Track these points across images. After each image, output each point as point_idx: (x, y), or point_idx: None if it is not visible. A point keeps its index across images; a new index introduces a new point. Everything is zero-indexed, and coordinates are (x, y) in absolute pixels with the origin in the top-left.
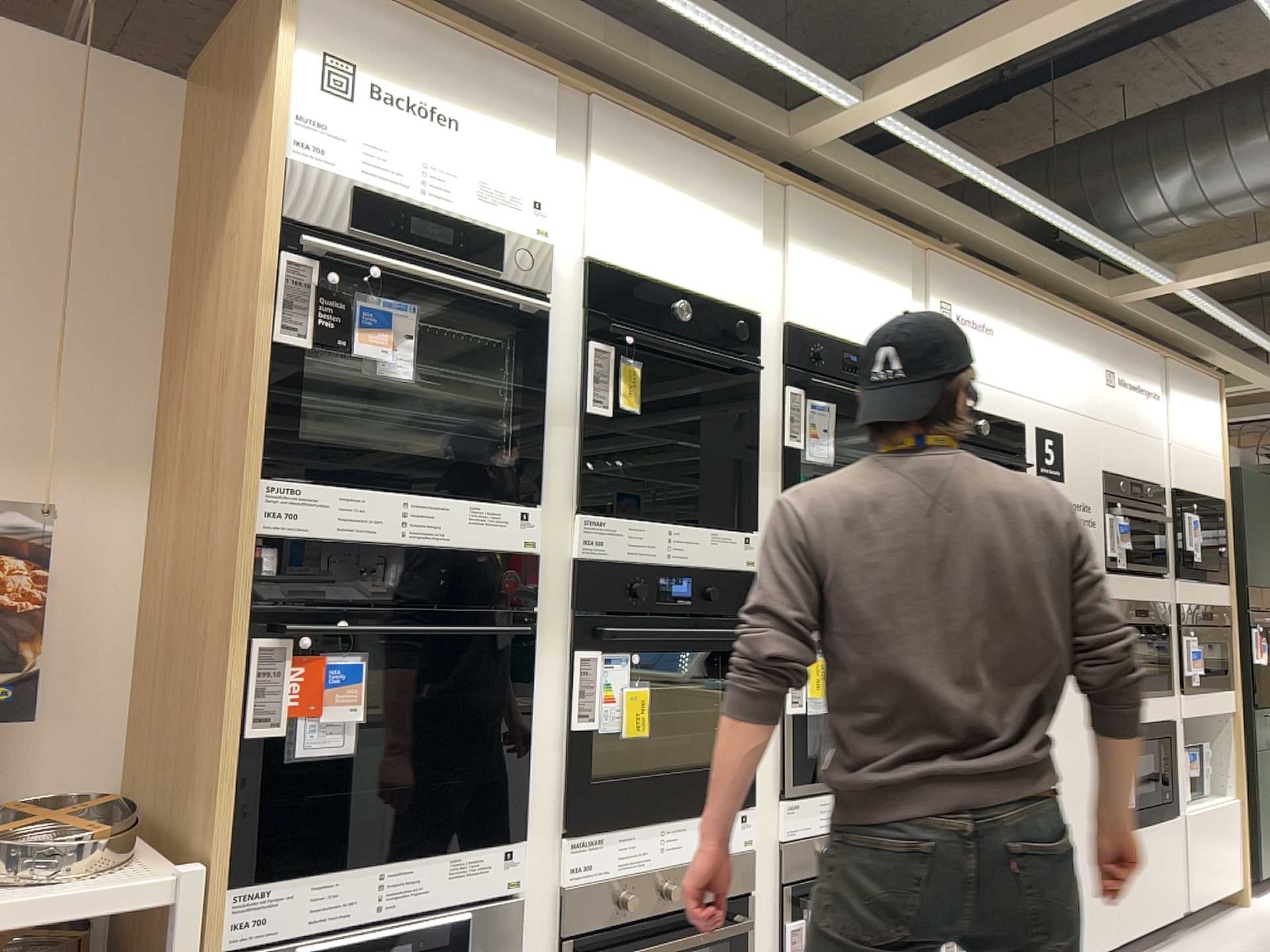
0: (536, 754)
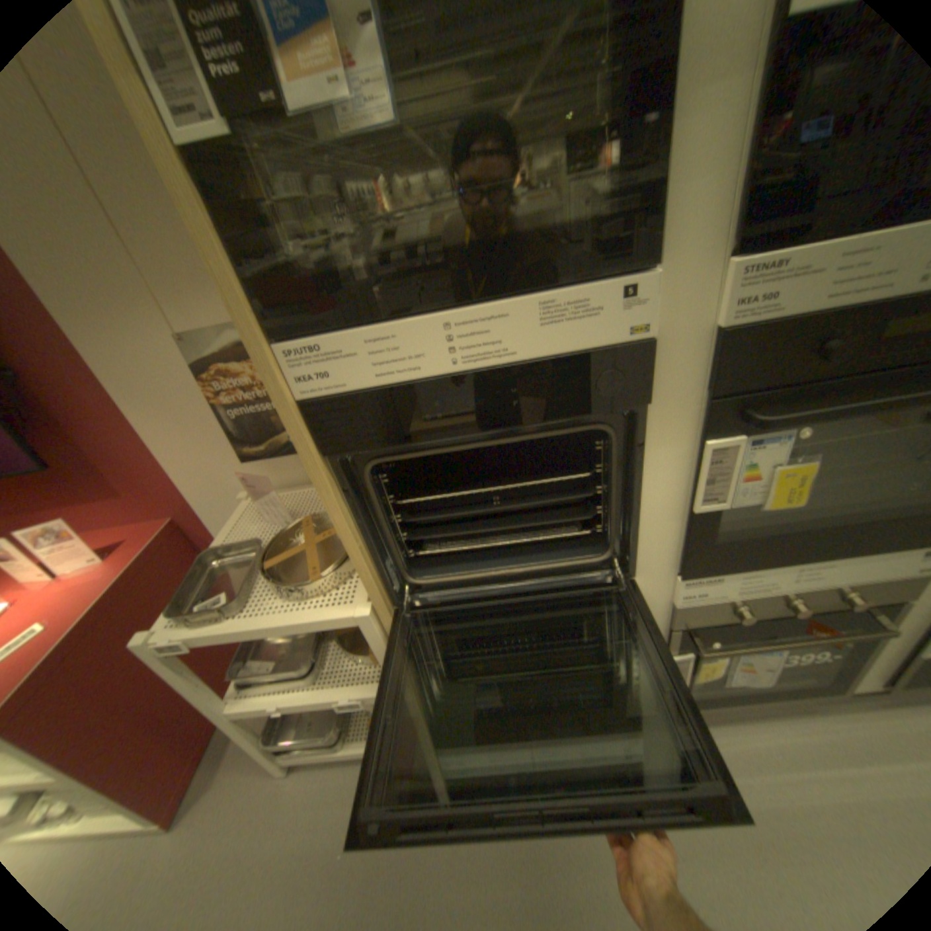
0: (643, 533)
